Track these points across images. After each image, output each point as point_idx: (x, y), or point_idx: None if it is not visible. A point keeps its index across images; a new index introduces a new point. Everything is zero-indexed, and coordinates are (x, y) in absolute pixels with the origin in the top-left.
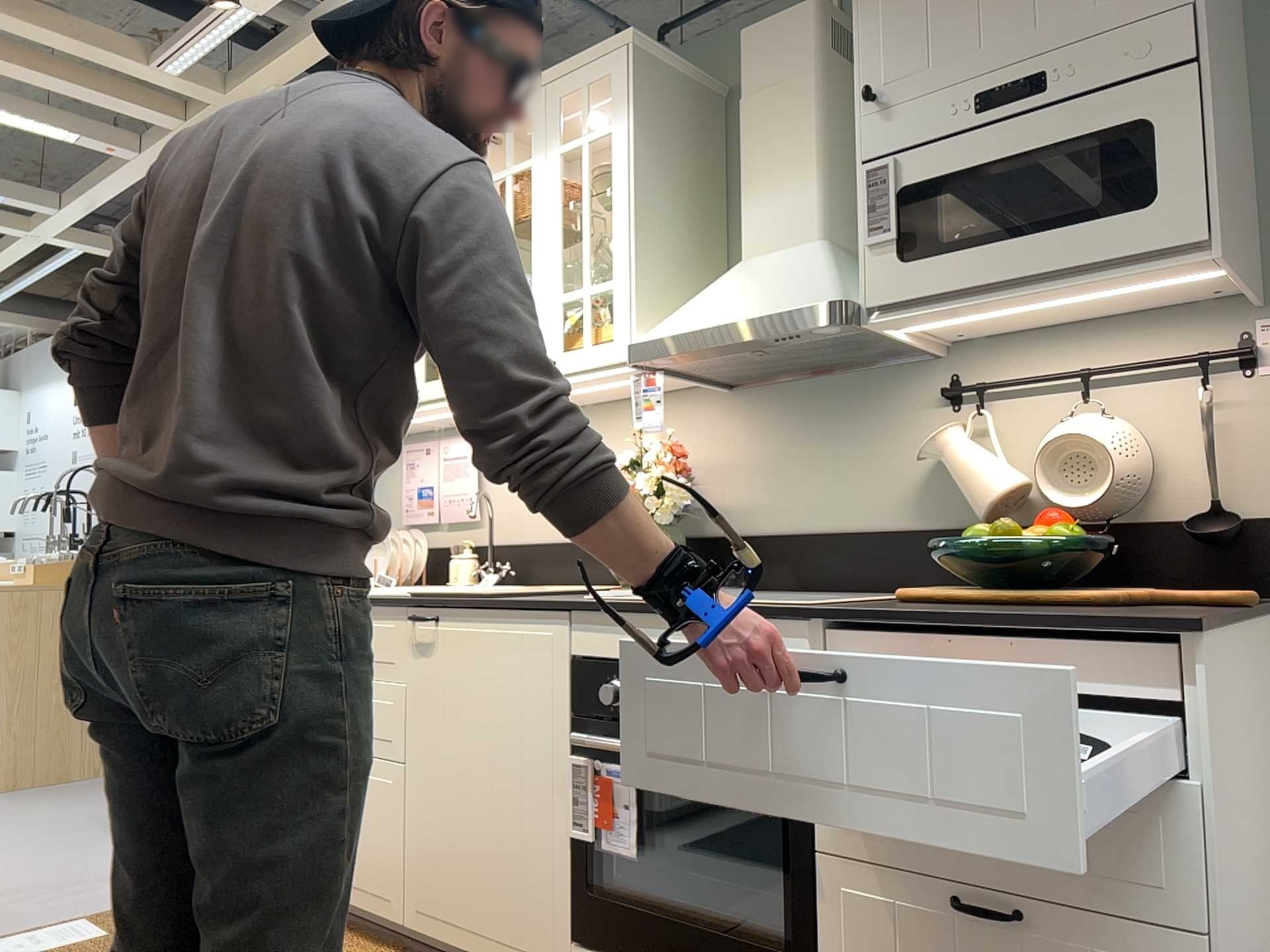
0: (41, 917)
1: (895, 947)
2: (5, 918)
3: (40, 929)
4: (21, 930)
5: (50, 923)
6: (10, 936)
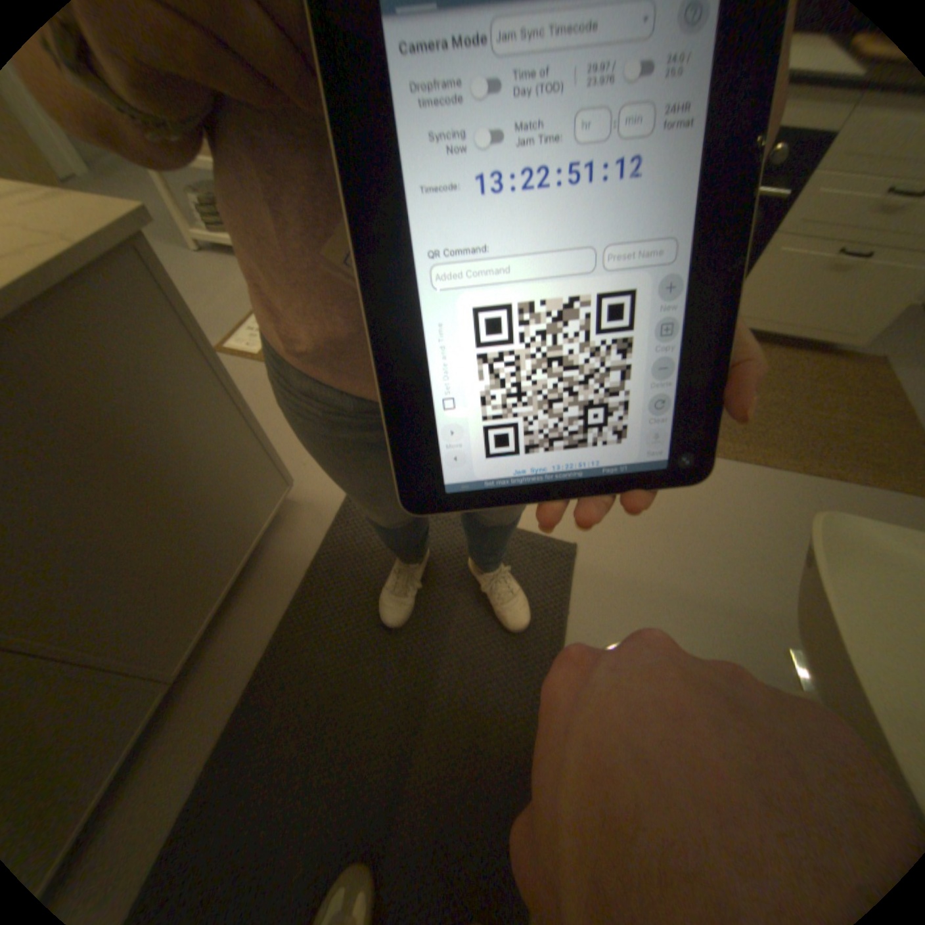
0: (225, 311)
1: (795, 267)
2: (203, 317)
3: (239, 319)
4: (229, 322)
5: (238, 314)
6: (231, 328)
